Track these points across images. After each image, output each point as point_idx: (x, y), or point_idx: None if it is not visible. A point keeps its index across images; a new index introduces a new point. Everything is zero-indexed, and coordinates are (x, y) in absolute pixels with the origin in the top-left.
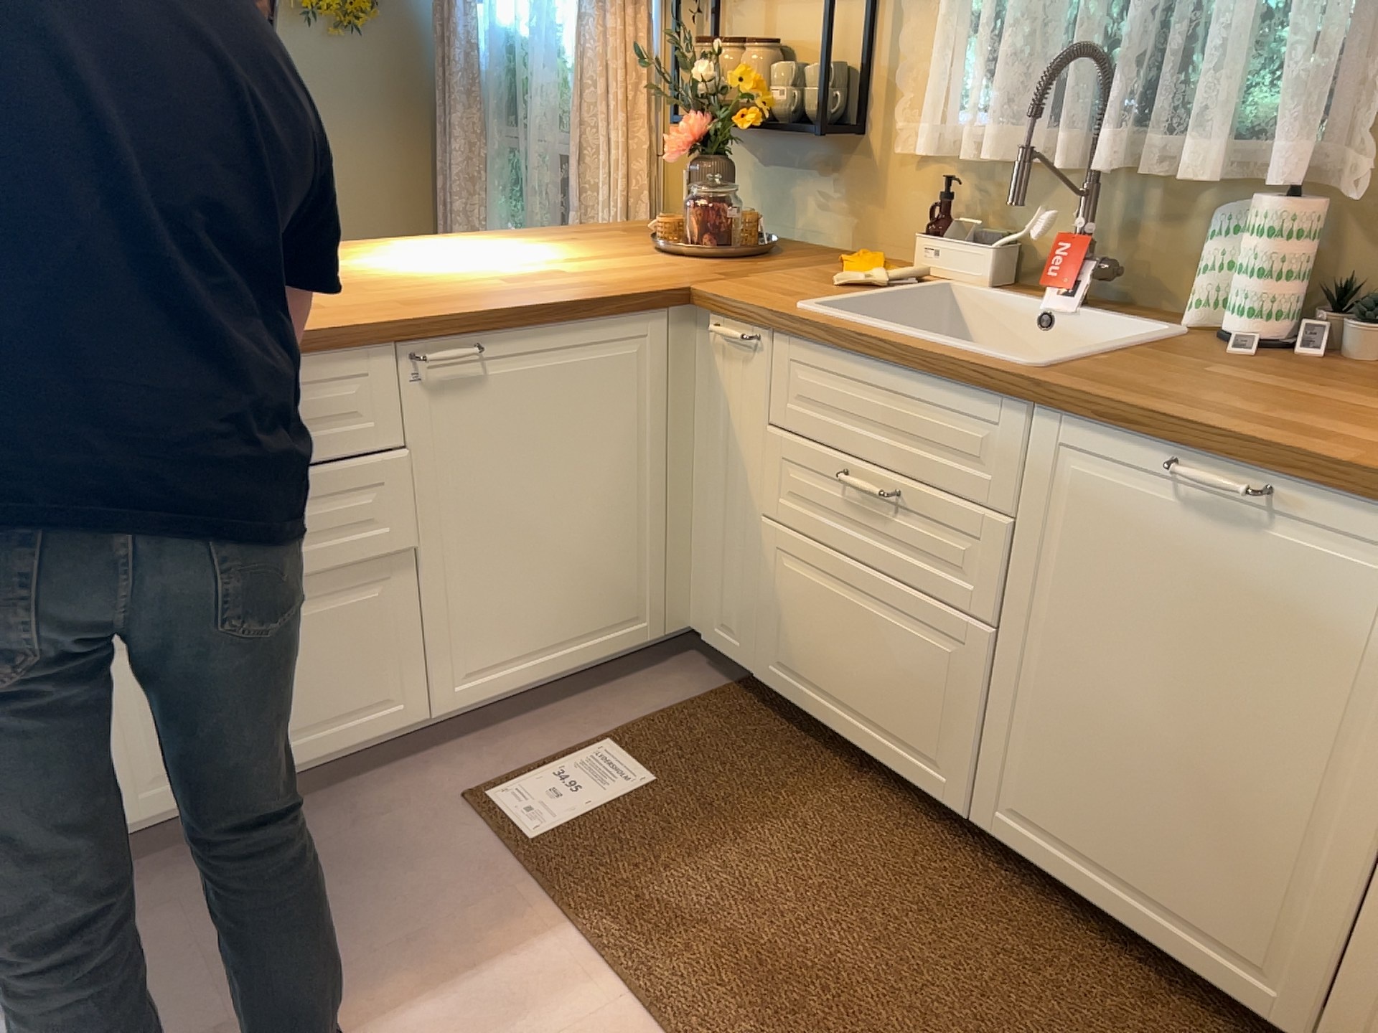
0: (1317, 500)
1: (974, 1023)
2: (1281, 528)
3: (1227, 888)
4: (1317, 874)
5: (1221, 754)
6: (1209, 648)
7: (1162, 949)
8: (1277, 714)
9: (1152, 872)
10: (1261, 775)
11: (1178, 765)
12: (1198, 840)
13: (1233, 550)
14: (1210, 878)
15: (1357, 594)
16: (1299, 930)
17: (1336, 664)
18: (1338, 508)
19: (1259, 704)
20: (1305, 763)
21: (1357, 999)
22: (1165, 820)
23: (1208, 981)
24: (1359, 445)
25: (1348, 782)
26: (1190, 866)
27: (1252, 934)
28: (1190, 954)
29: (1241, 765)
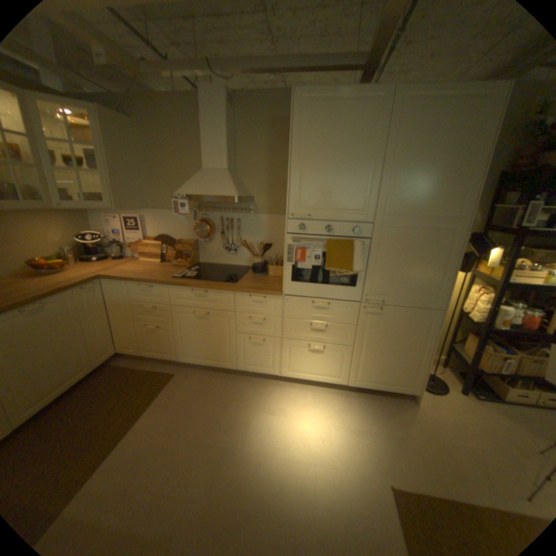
0: (49, 300)
1: (87, 416)
2: (46, 308)
3: (72, 366)
4: (80, 348)
5: (59, 349)
6: (46, 336)
7: (69, 389)
8: (63, 334)
9: (60, 380)
10: (66, 345)
11: (54, 359)
12: (64, 365)
13: (40, 318)
14: (69, 368)
15: (62, 308)
16: (83, 358)
17: (65, 320)
18: (52, 299)
19: (59, 336)
20: (70, 336)
21: (93, 357)
22: (57, 370)
23: (77, 382)
24: (38, 292)
25: (76, 333)
26: (65, 370)
27: (79, 367)
28: (73, 382)
29: (63, 347)
